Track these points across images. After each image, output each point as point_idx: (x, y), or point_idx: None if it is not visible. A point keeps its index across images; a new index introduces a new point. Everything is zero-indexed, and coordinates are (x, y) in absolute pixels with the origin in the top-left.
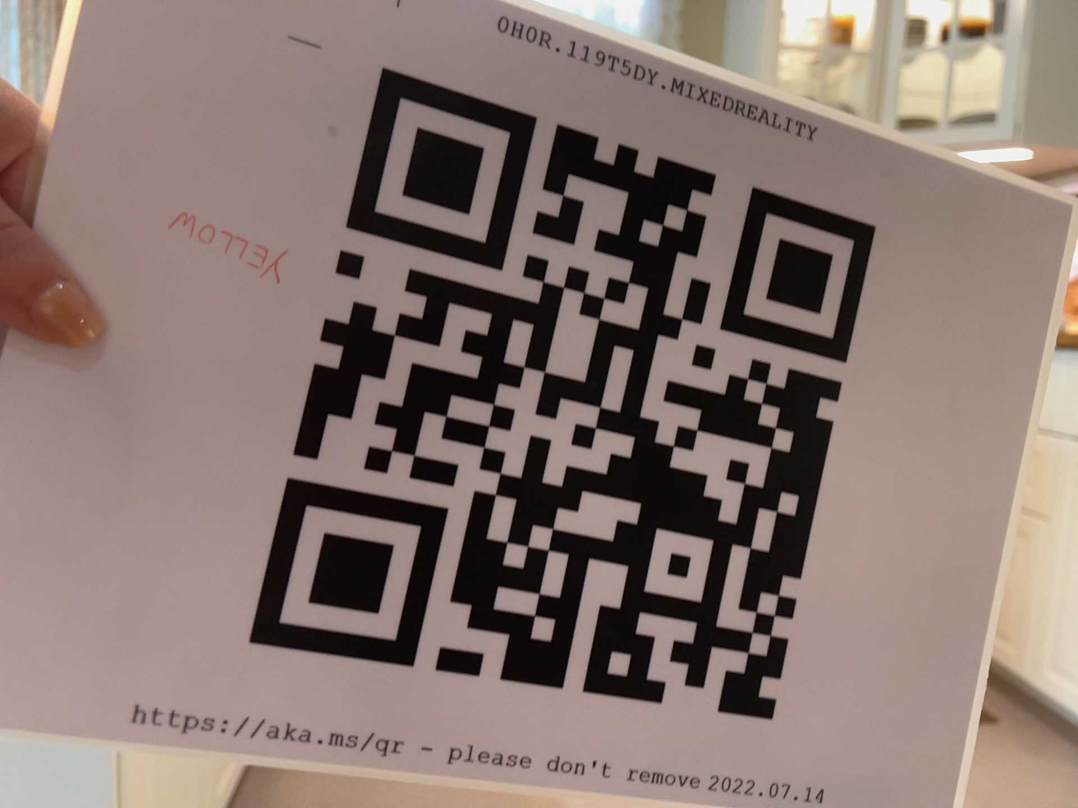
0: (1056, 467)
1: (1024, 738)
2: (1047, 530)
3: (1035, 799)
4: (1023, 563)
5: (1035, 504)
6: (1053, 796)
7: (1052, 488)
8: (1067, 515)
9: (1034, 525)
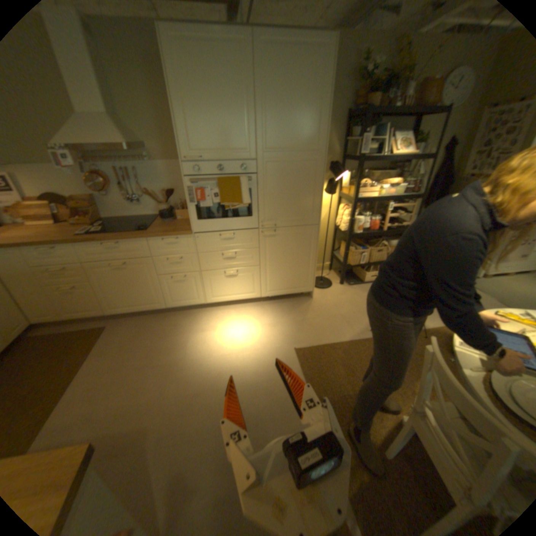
0: (82, 270)
1: (111, 324)
2: (89, 284)
3: (131, 331)
4: (85, 293)
5: (81, 280)
6: (132, 328)
7: (84, 274)
8: (93, 279)
9: (83, 284)
